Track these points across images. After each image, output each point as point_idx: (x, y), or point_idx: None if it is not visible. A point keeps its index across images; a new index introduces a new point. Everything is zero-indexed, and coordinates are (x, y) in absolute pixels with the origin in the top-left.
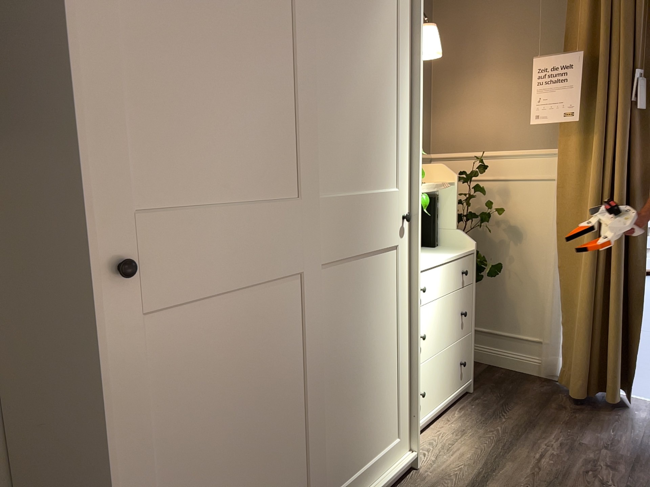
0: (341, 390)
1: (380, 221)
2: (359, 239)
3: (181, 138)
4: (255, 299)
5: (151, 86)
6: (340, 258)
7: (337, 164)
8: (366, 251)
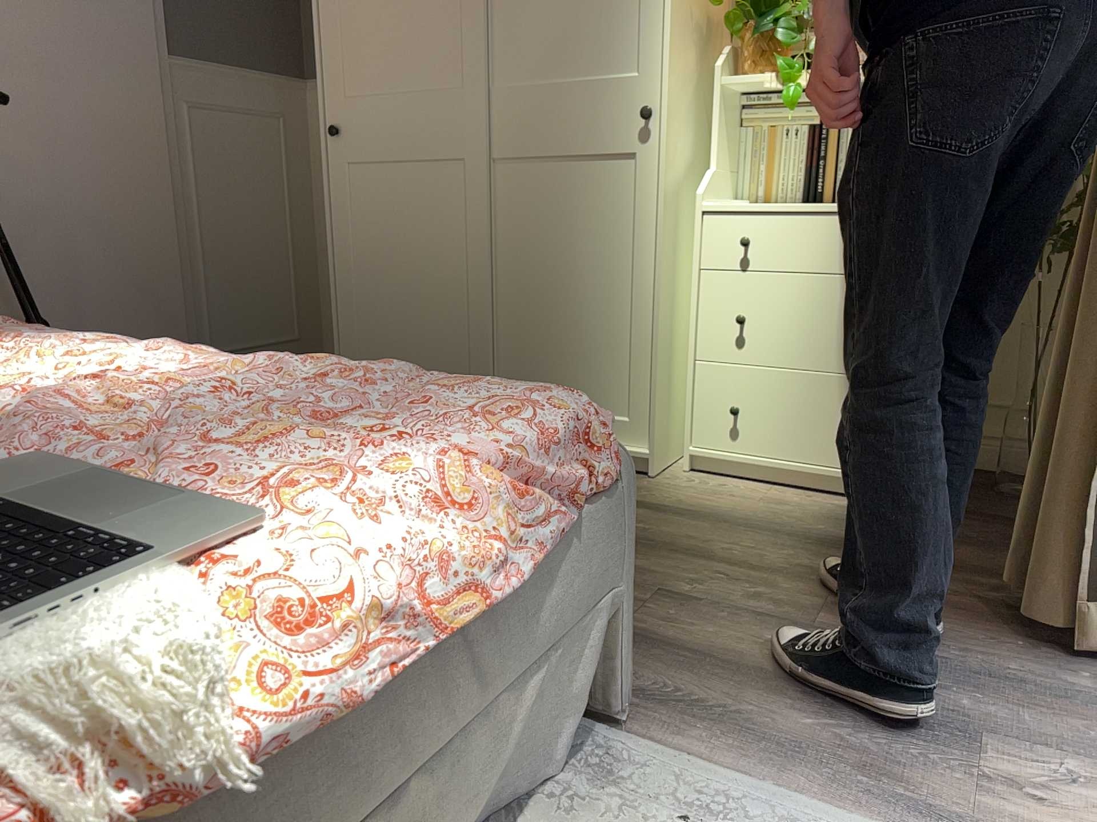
0: (525, 314)
1: (600, 115)
2: (556, 136)
3: (355, 41)
4: (410, 176)
5: (334, 8)
6: (524, 156)
7: (524, 43)
8: (572, 155)
